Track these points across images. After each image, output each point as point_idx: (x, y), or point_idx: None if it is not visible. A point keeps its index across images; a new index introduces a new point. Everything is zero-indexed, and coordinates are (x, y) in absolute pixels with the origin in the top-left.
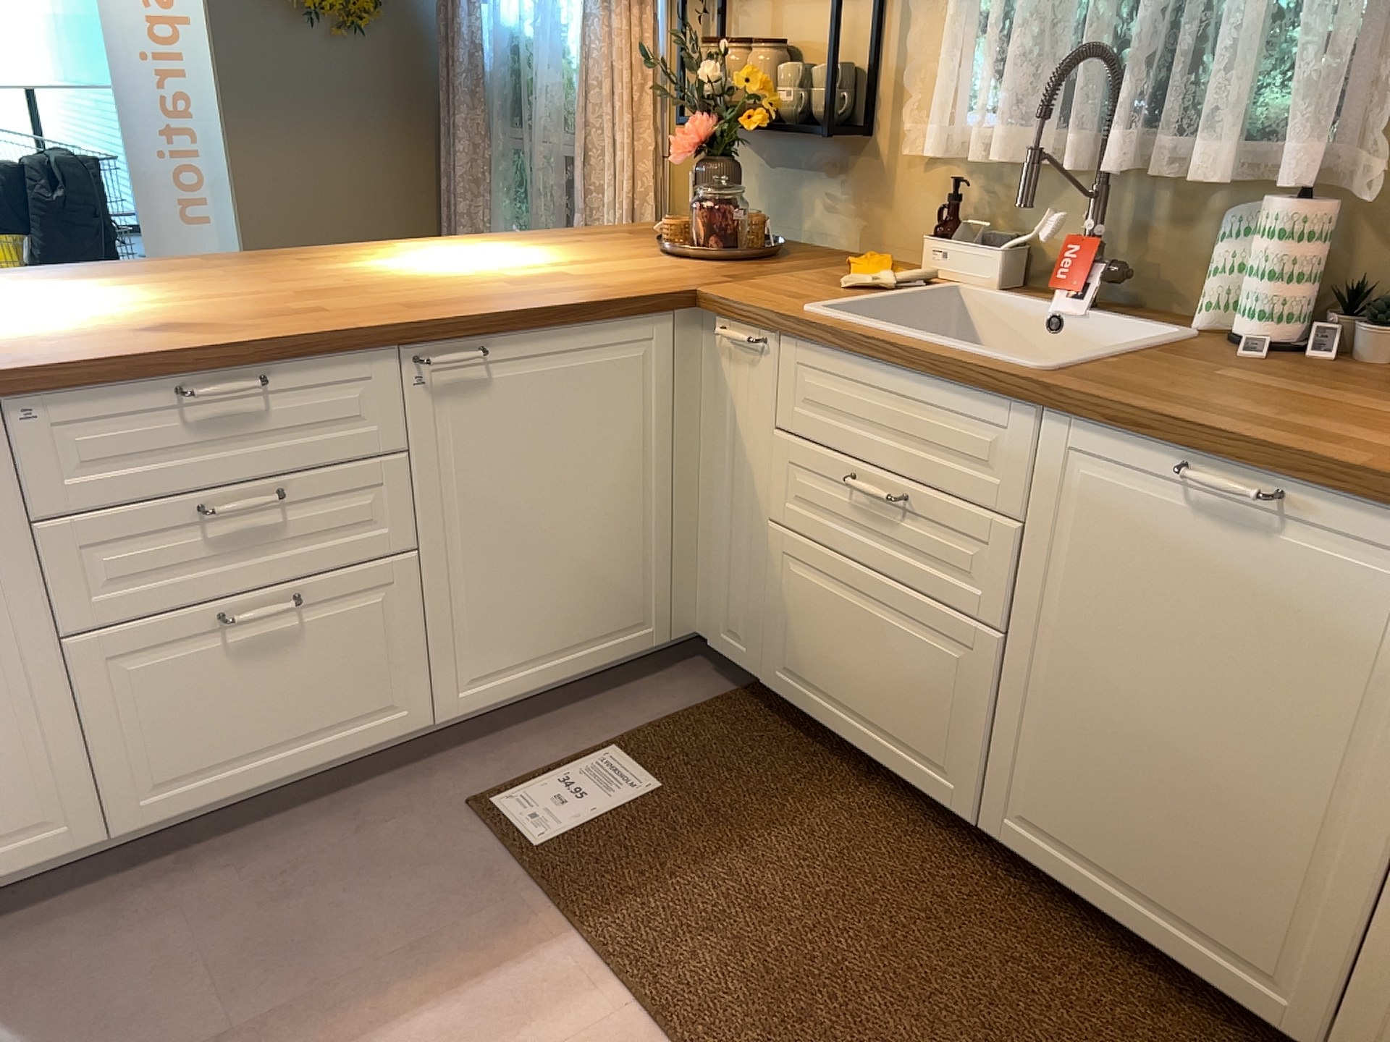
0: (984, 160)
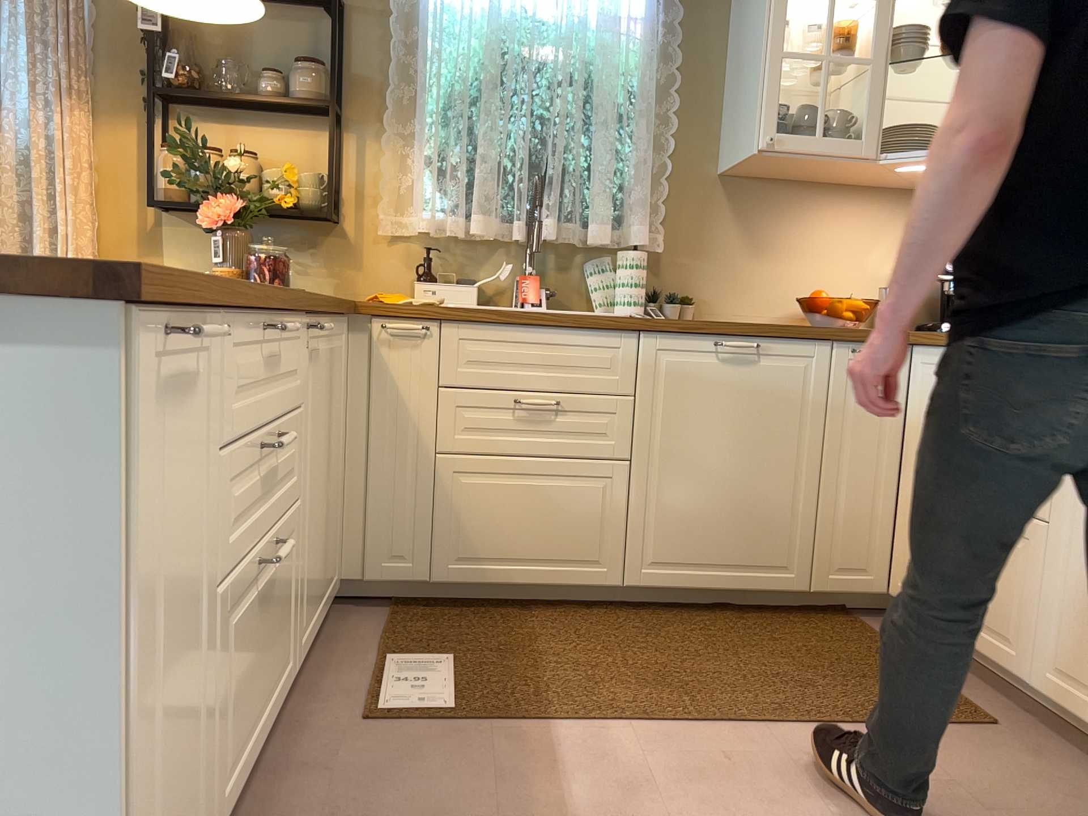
0: (458, 233)
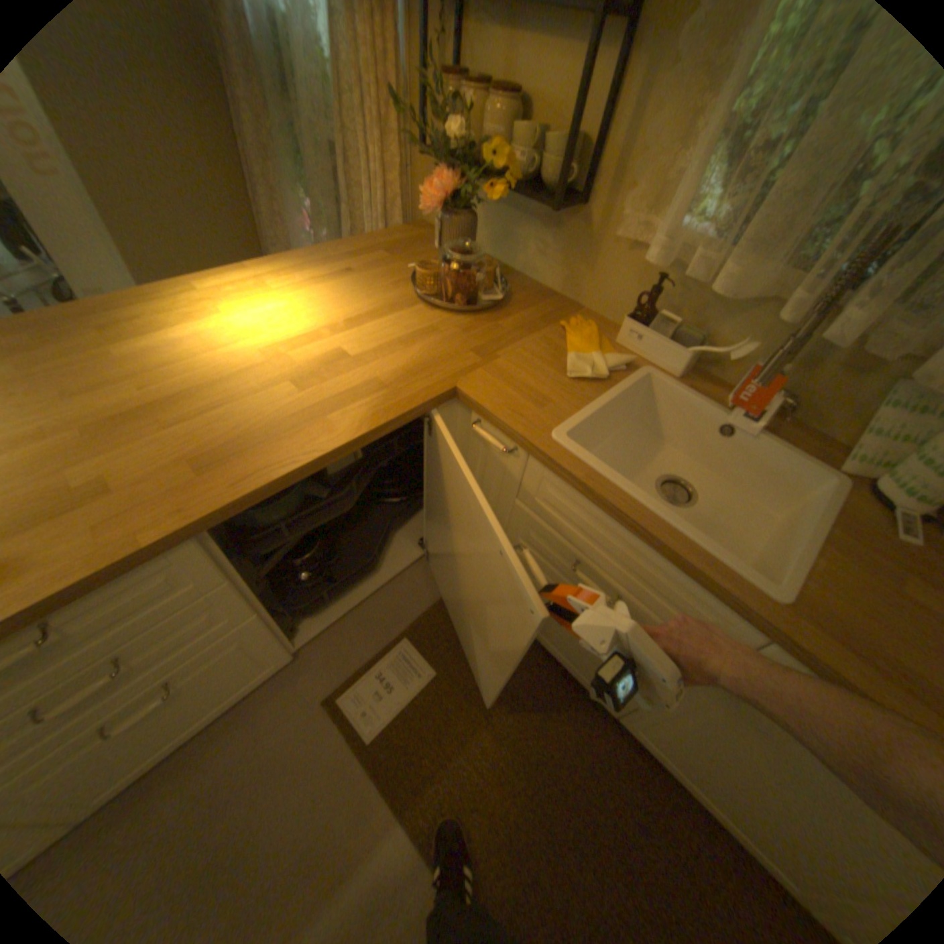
0: (704, 274)
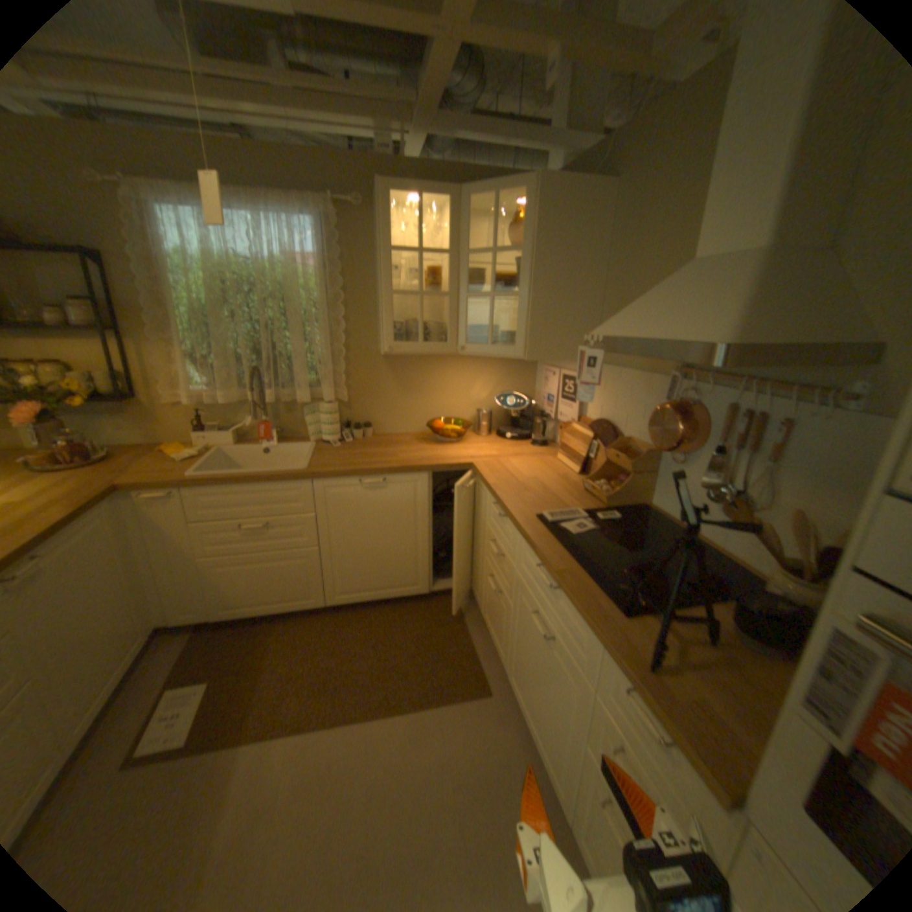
0: (212, 401)
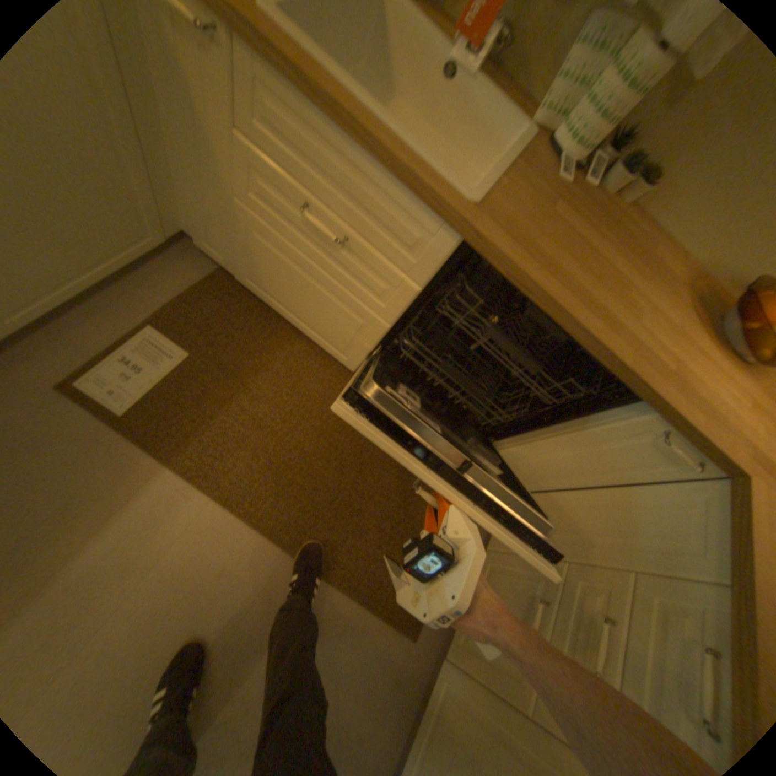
0: None
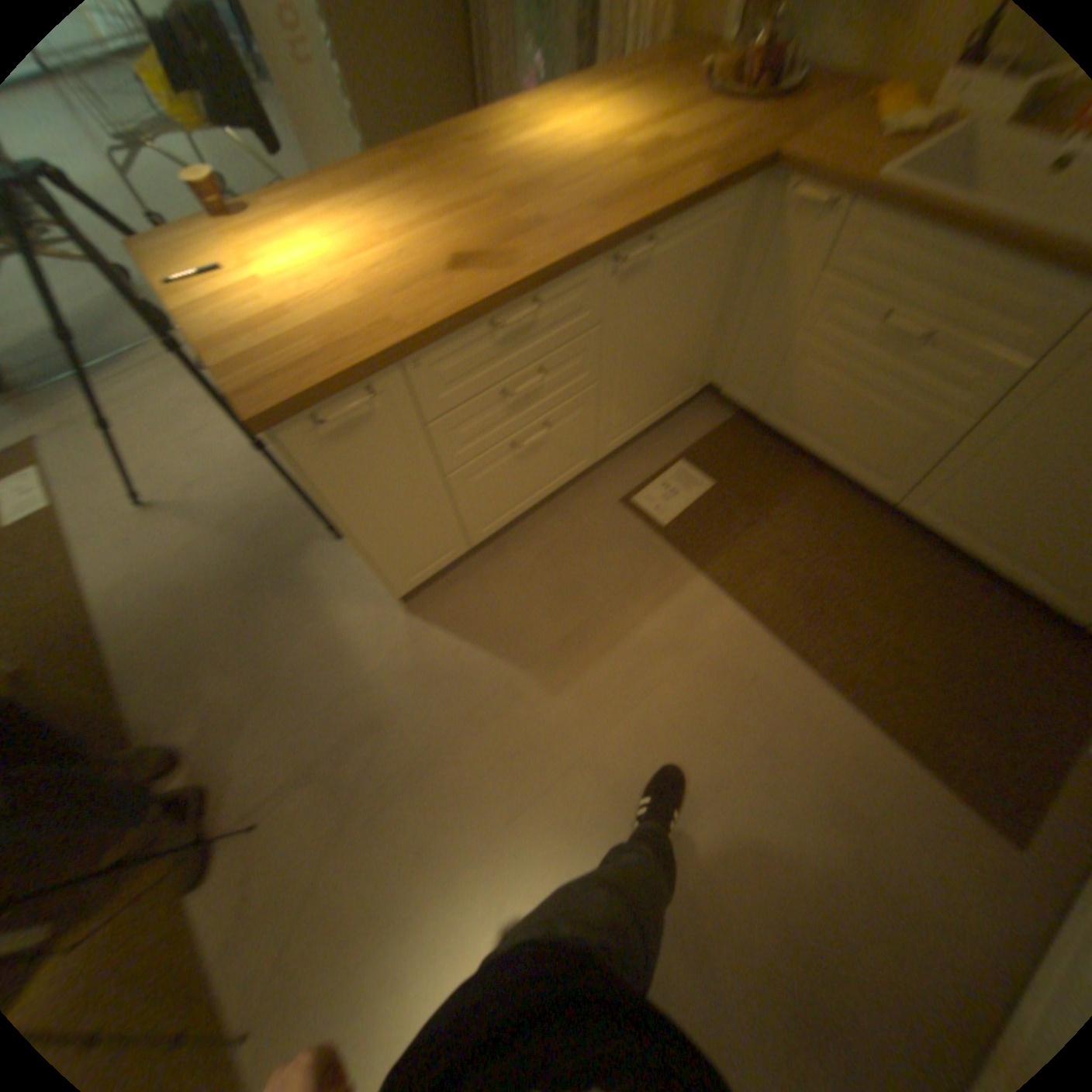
0: None
